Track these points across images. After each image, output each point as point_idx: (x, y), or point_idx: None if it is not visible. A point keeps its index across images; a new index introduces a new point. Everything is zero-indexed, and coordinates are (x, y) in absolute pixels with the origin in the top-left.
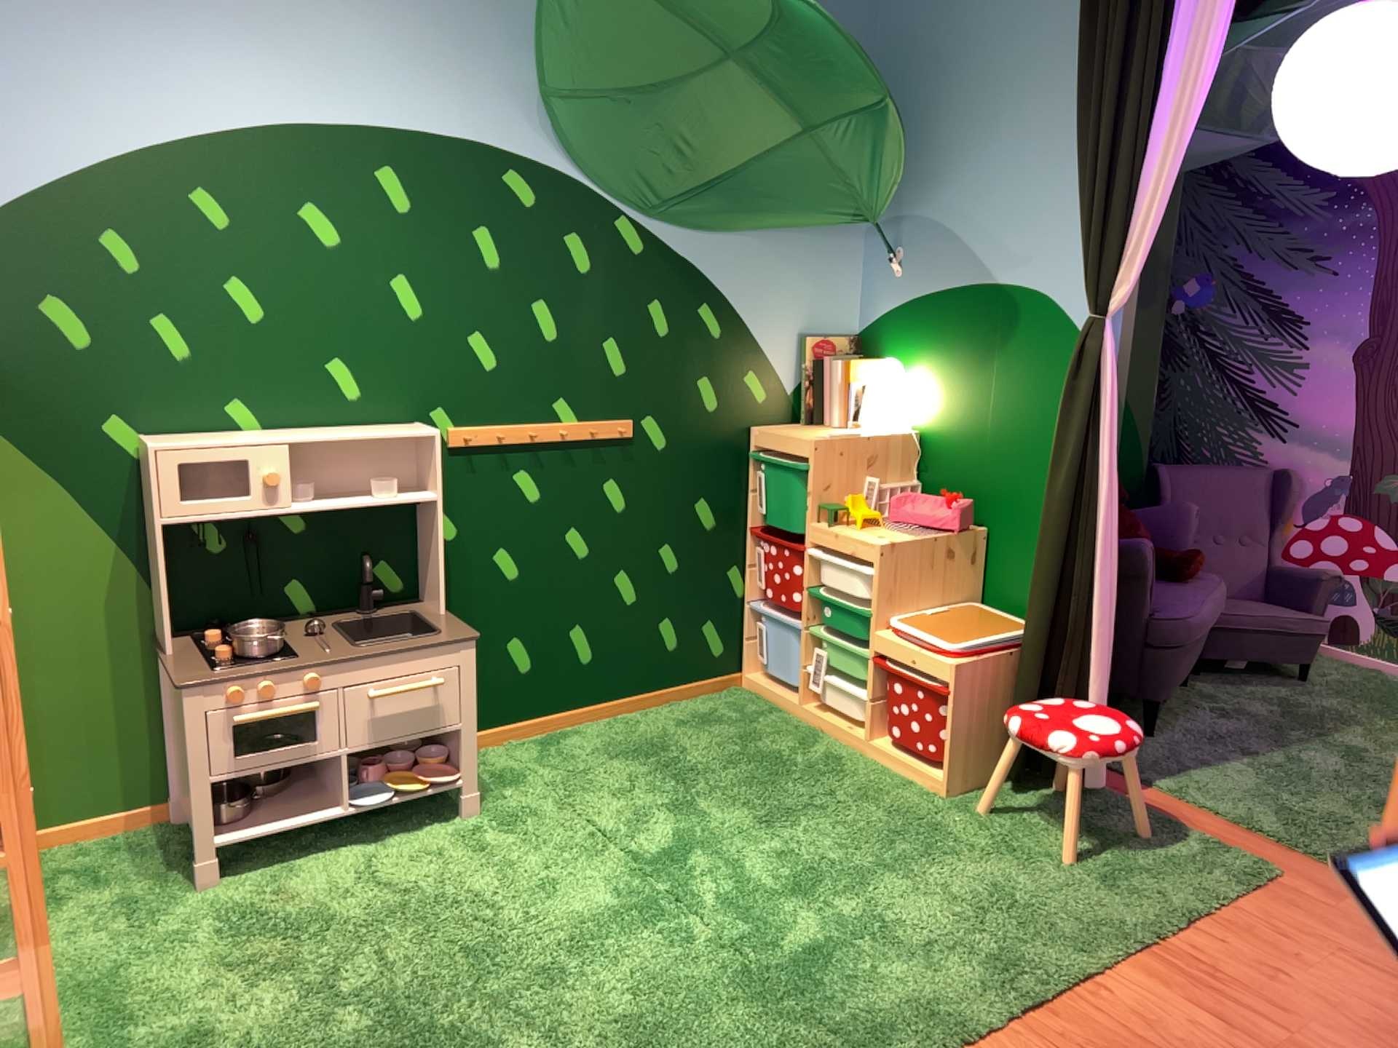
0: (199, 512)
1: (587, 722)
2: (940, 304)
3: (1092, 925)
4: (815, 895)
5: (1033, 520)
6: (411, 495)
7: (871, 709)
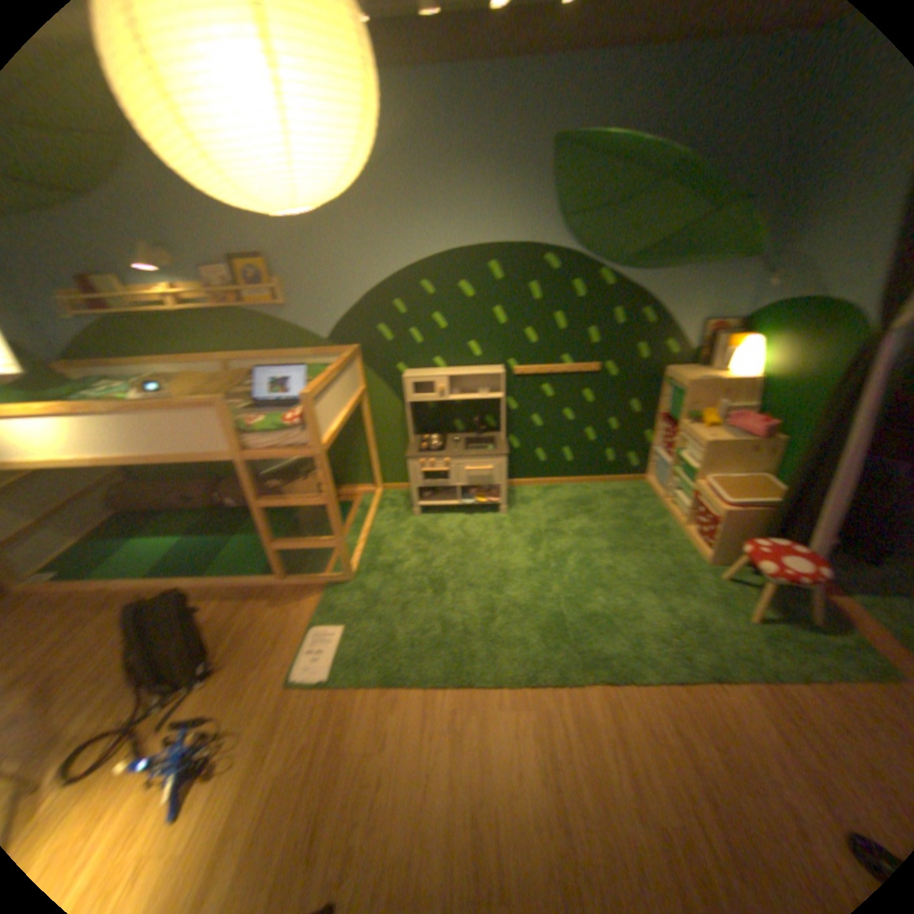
0: (417, 400)
1: (566, 484)
2: (792, 306)
3: (741, 660)
4: (609, 591)
5: (813, 441)
6: (492, 396)
7: (687, 513)
